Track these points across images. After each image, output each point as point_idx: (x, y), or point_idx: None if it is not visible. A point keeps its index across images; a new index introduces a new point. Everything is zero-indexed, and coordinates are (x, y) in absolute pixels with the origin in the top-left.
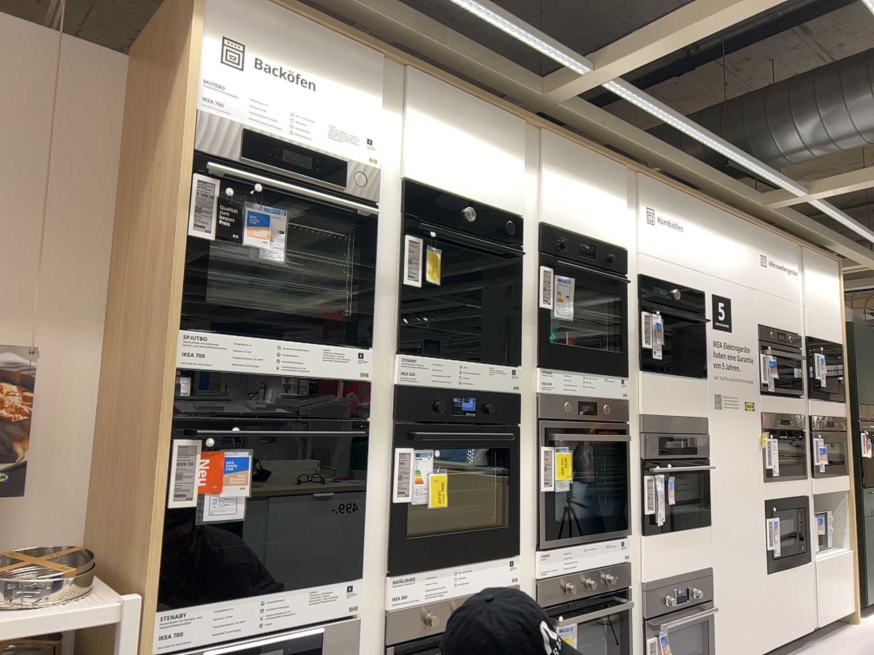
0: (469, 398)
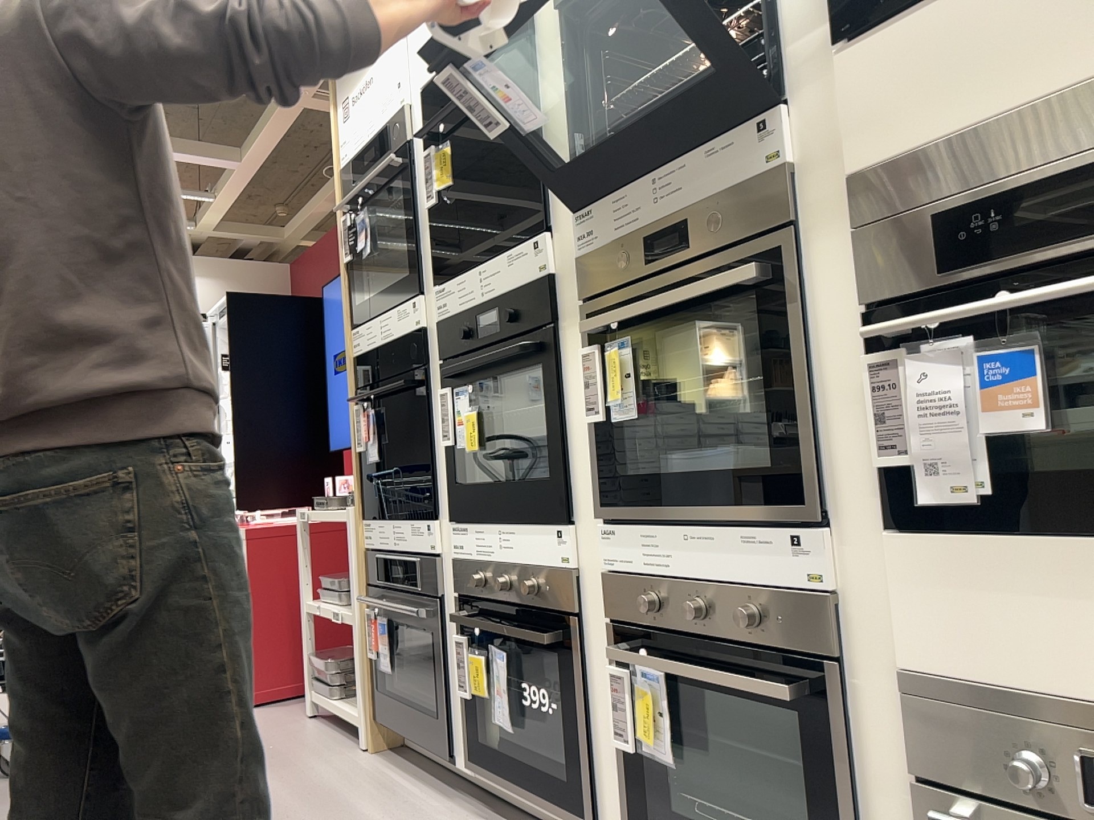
0: (495, 311)
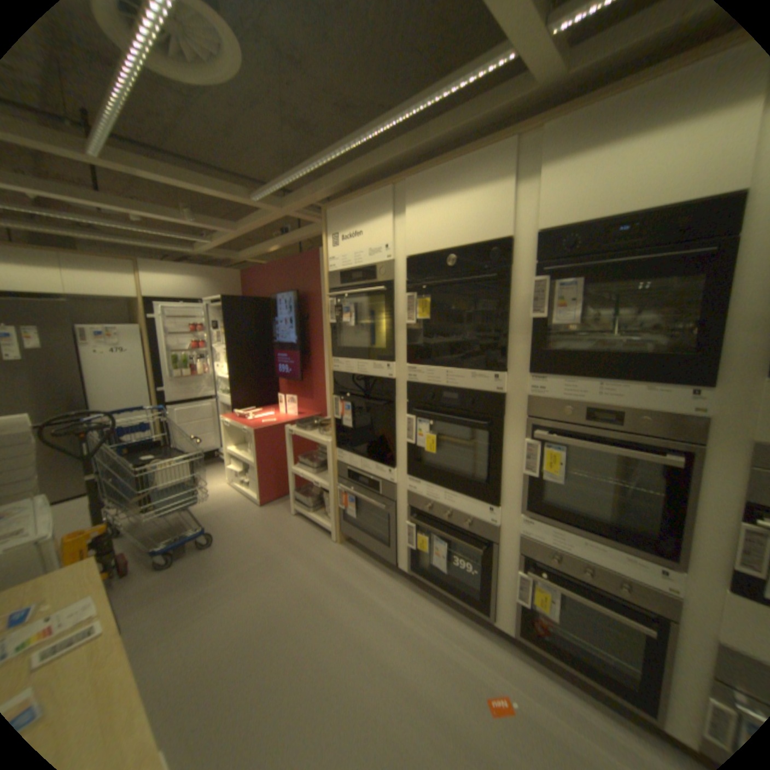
0: (456, 395)
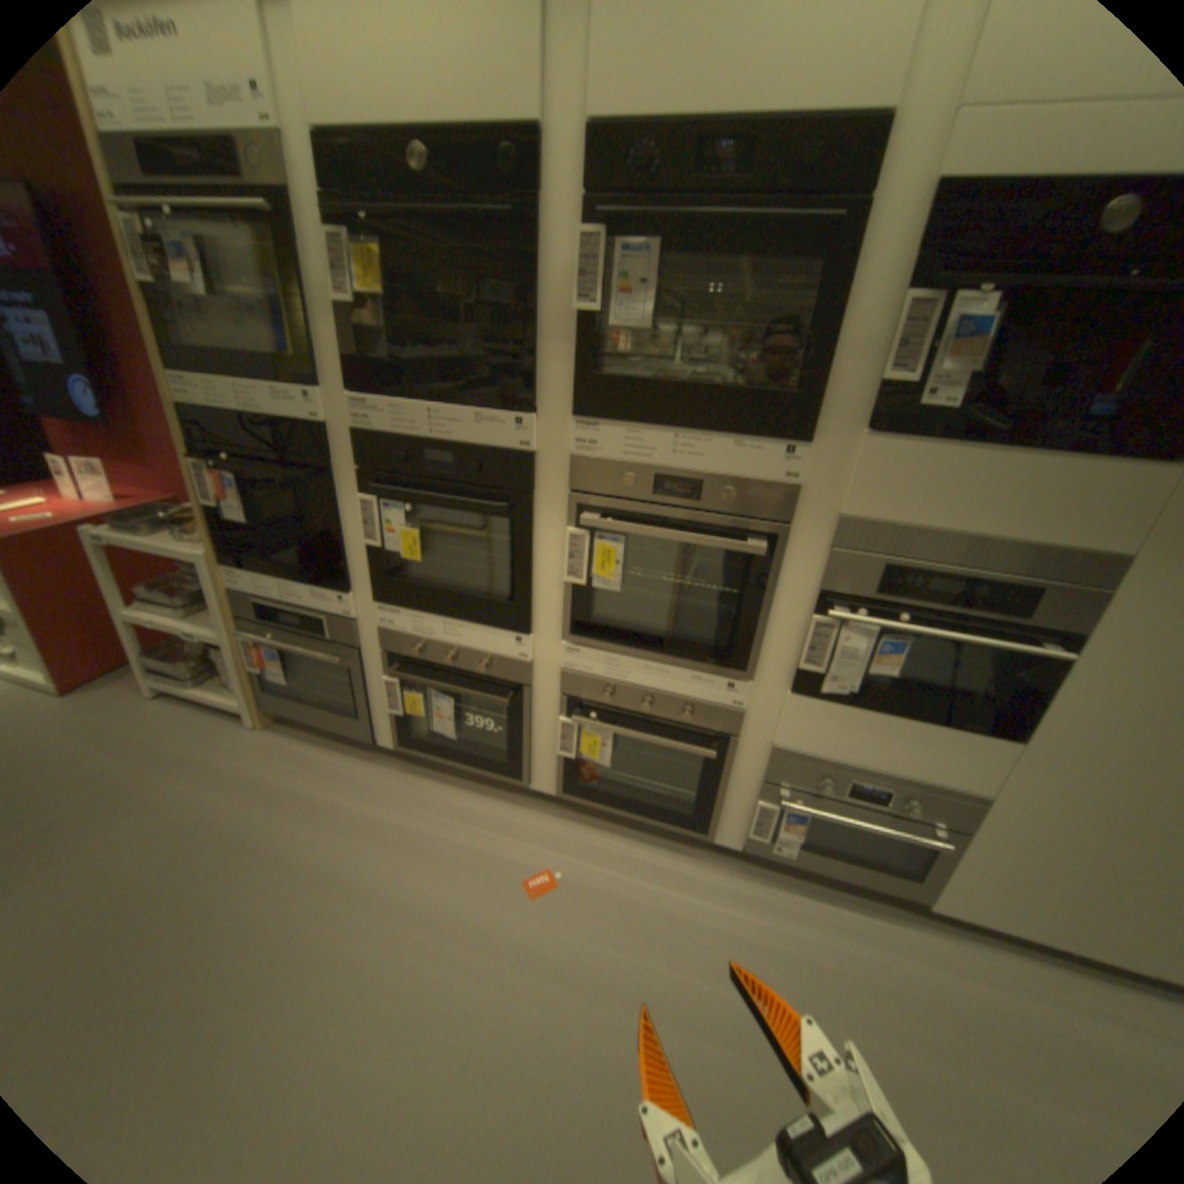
0: (450, 456)
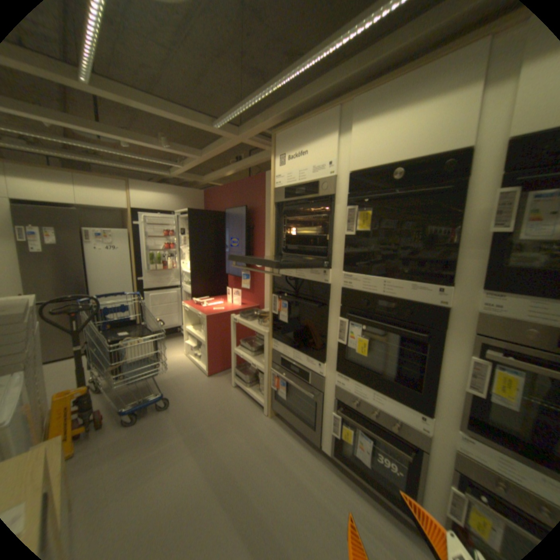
0: (394, 304)
